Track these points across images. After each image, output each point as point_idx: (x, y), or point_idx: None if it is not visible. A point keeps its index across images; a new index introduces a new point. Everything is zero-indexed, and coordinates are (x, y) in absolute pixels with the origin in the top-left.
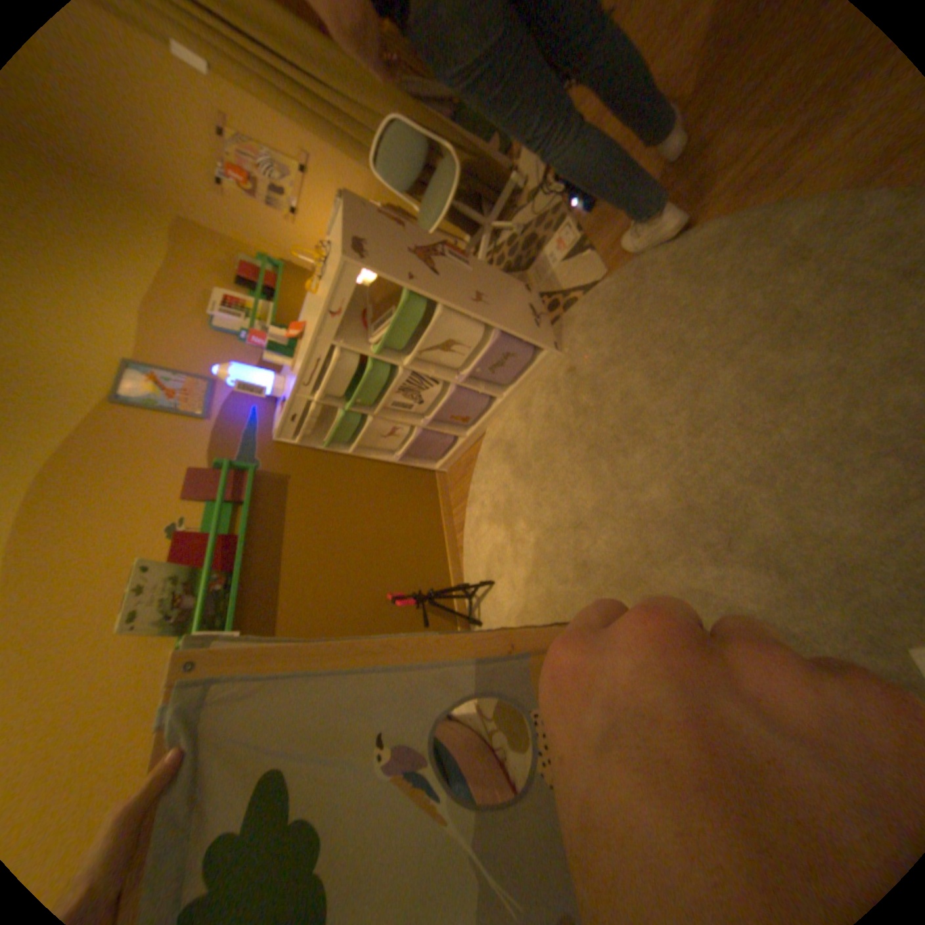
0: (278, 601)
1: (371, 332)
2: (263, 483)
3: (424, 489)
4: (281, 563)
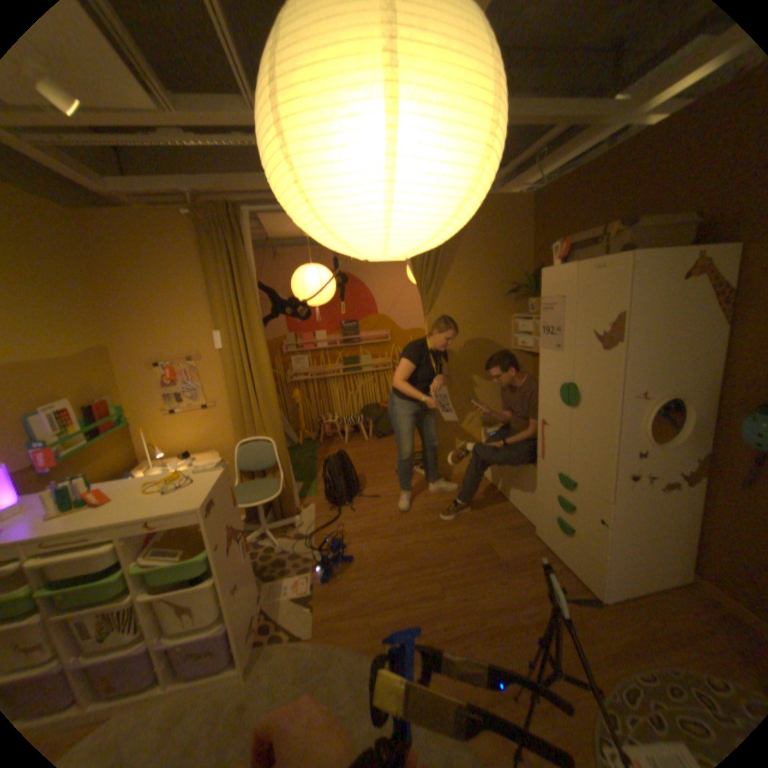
0: None
1: (145, 554)
2: None
3: None
4: None
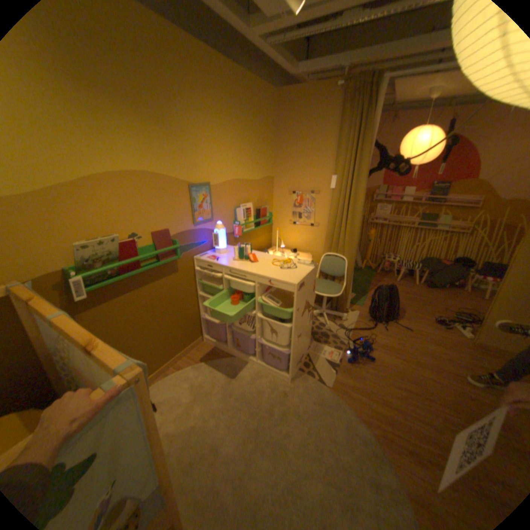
0: (107, 302)
1: (265, 295)
2: (170, 263)
3: (190, 336)
4: (130, 292)
